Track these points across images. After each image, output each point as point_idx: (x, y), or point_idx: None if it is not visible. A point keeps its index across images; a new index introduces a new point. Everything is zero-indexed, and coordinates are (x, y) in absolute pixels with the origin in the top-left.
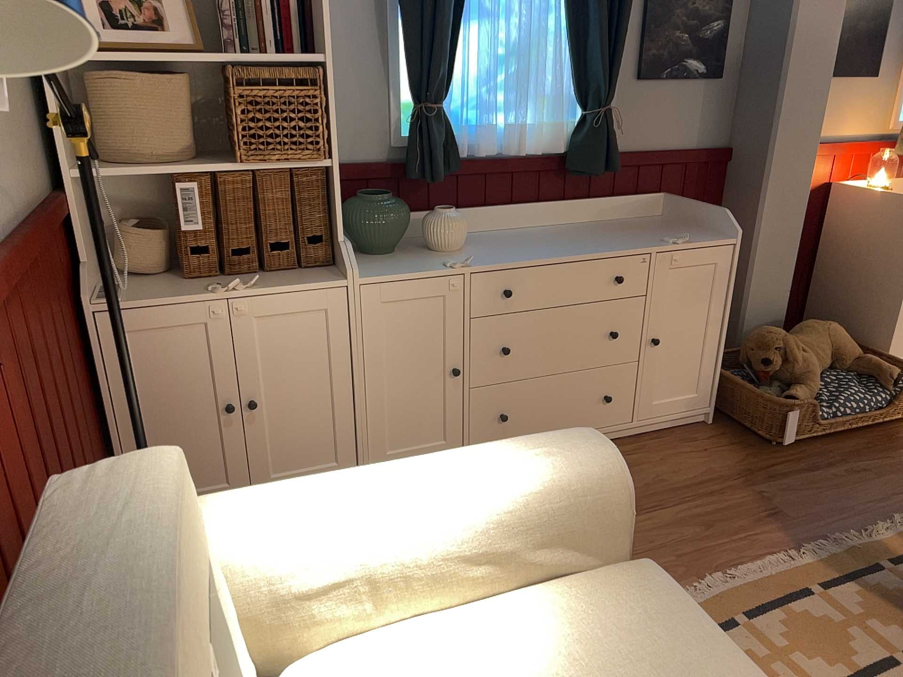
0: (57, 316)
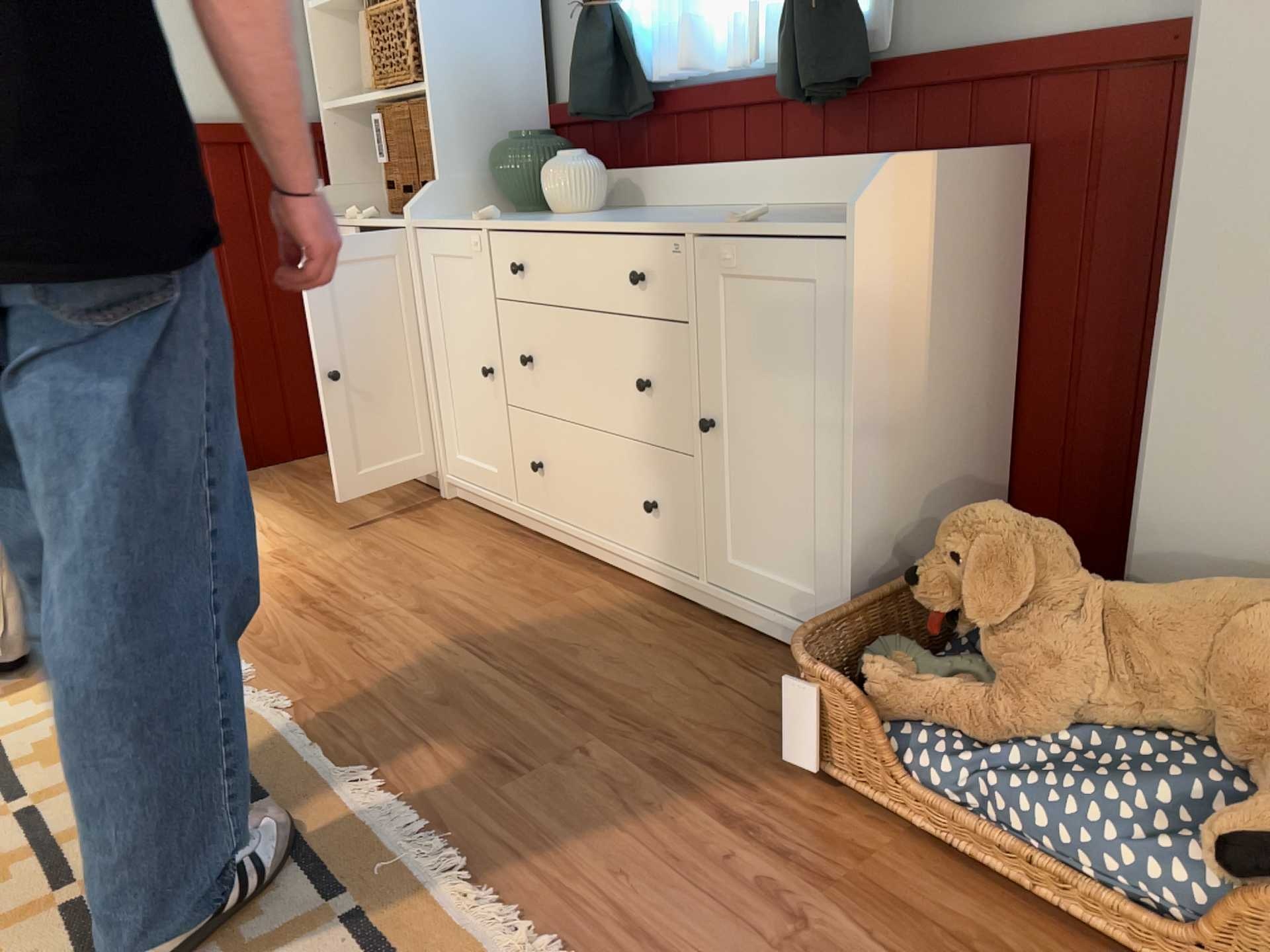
0: (235, 209)
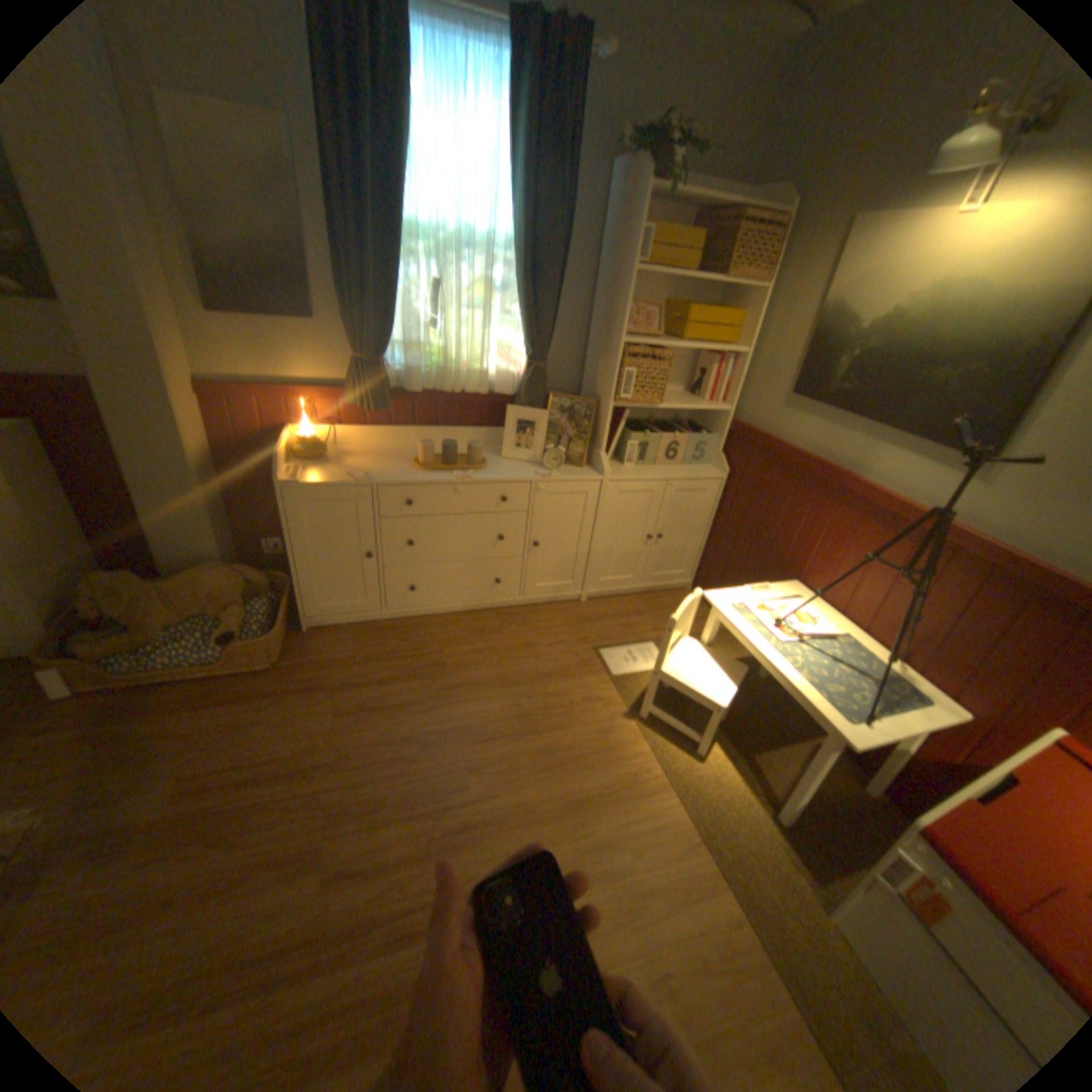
0: None
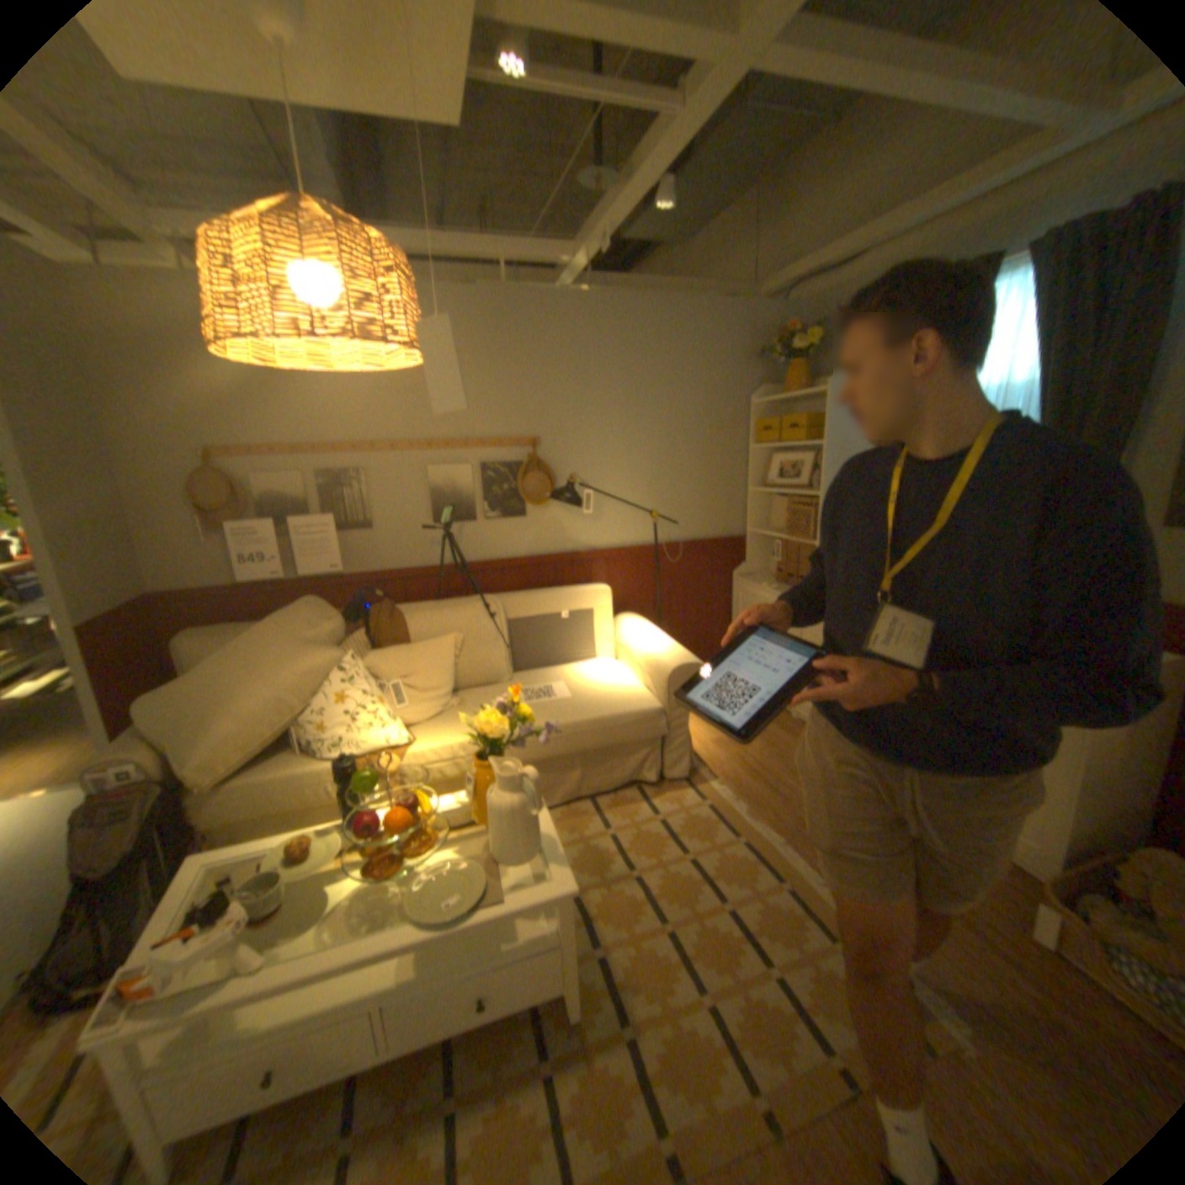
0: (705, 572)
